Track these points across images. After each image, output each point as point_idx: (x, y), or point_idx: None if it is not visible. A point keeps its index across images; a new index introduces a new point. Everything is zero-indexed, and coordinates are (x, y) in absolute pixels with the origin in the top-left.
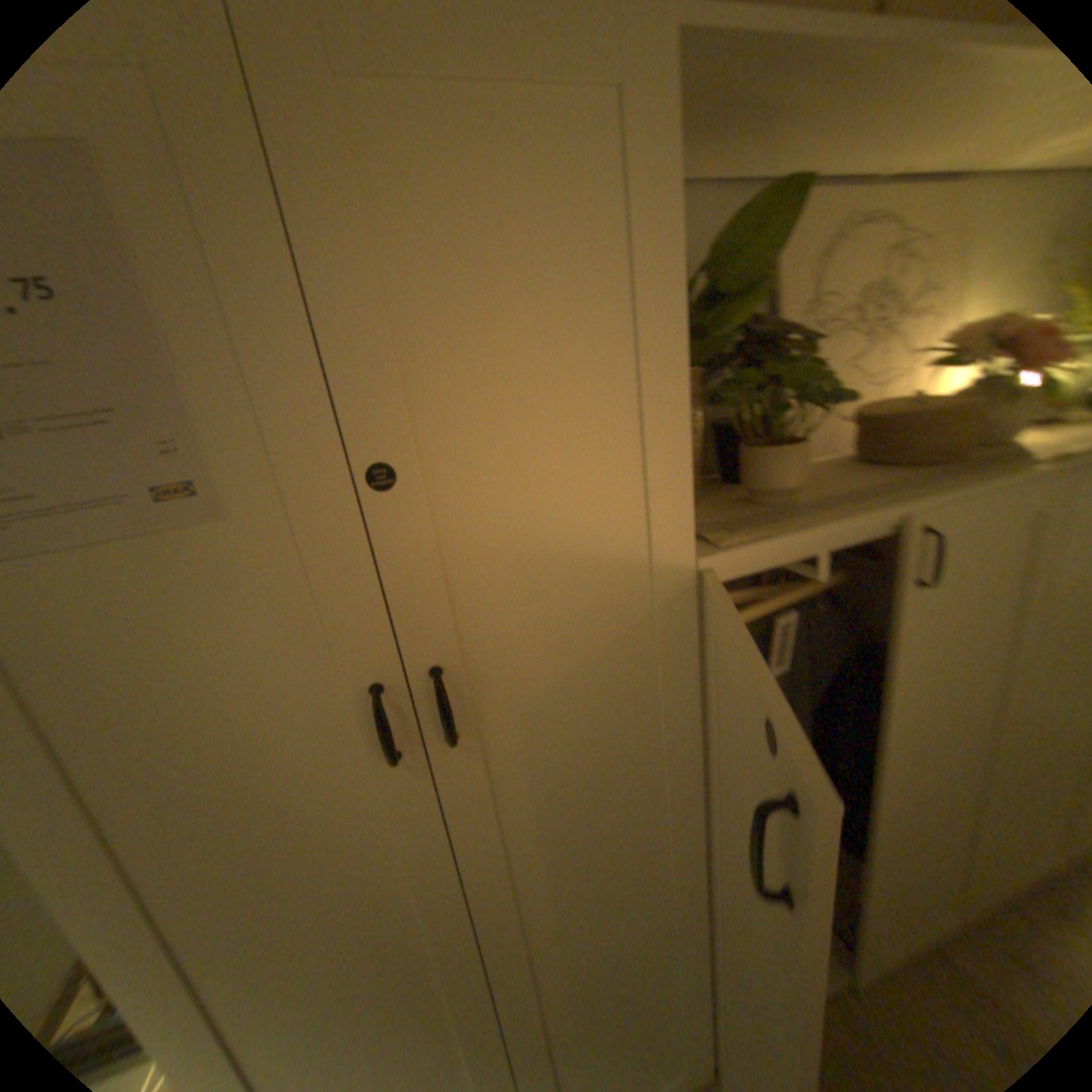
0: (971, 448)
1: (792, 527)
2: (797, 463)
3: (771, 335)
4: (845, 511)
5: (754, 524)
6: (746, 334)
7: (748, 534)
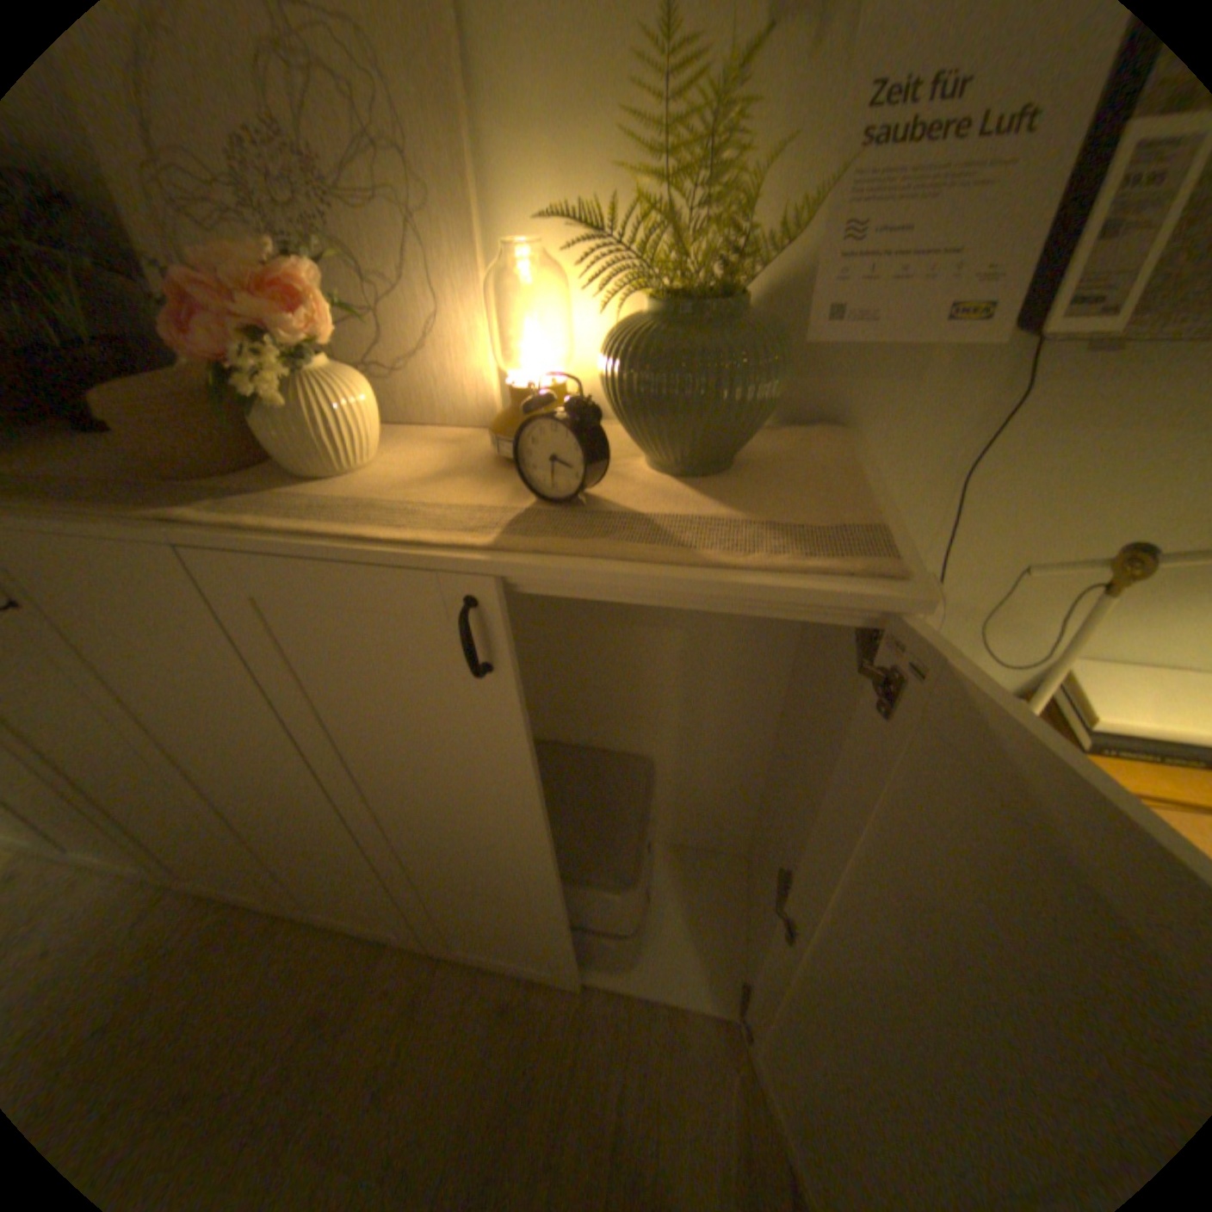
0: (163, 462)
1: None
2: None
3: None
4: None
5: None
6: None
7: None
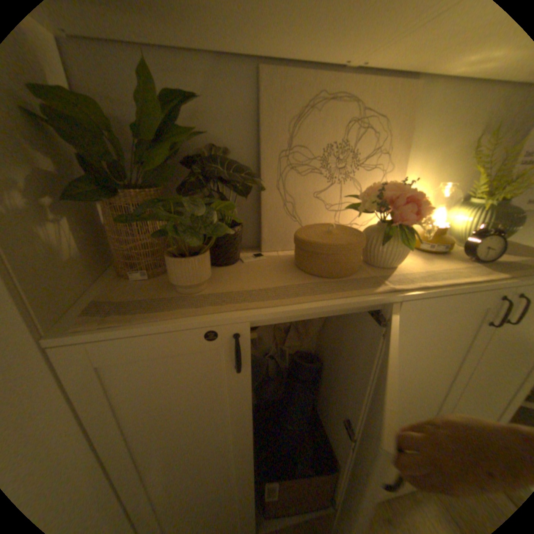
0: (347, 270)
1: (140, 320)
2: (184, 269)
3: (210, 171)
4: (195, 311)
5: (132, 309)
6: (199, 167)
7: (103, 320)
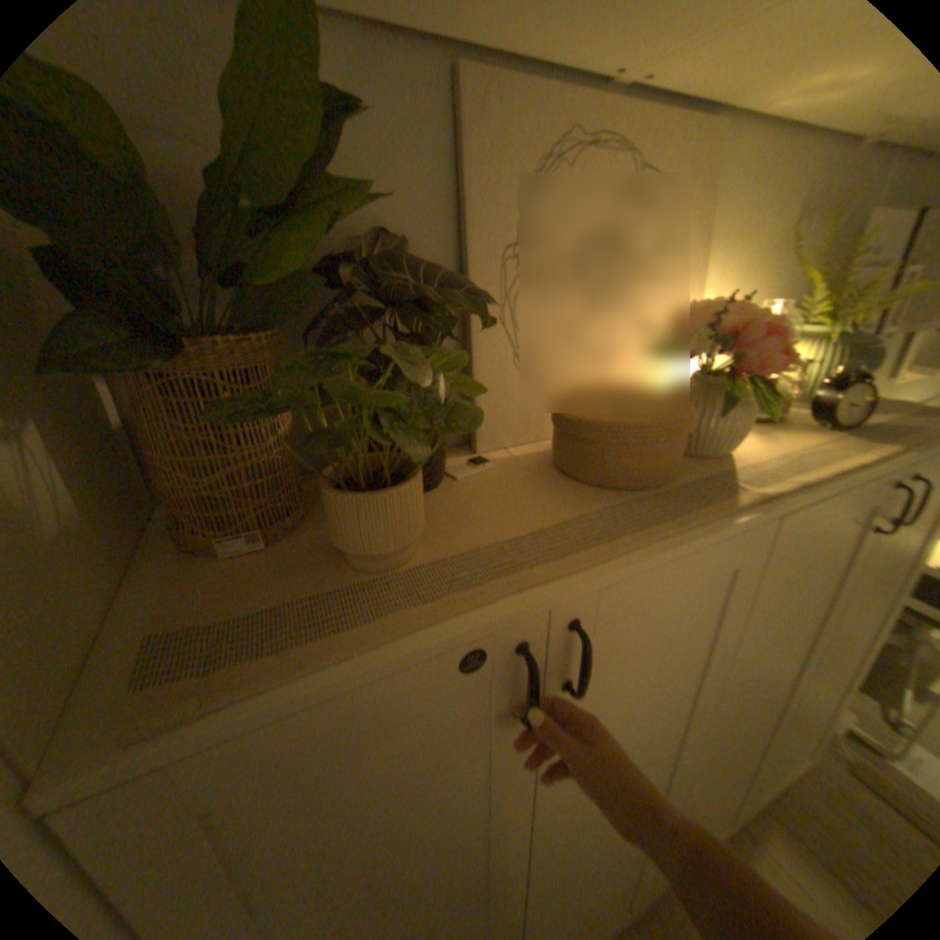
0: (671, 470)
1: (312, 666)
2: (382, 516)
3: (397, 286)
4: (435, 612)
5: (271, 636)
6: (366, 279)
7: (211, 688)
